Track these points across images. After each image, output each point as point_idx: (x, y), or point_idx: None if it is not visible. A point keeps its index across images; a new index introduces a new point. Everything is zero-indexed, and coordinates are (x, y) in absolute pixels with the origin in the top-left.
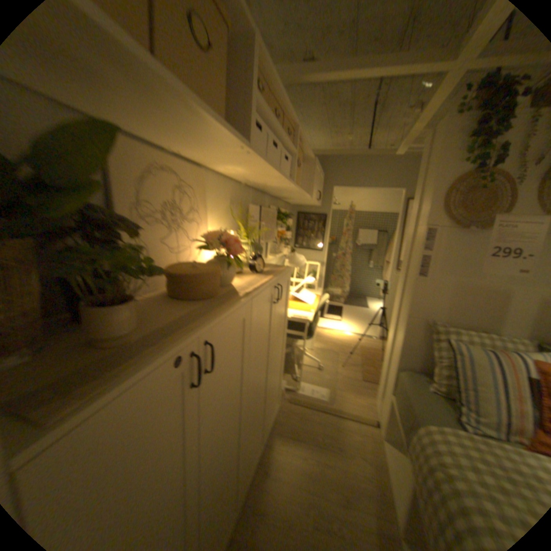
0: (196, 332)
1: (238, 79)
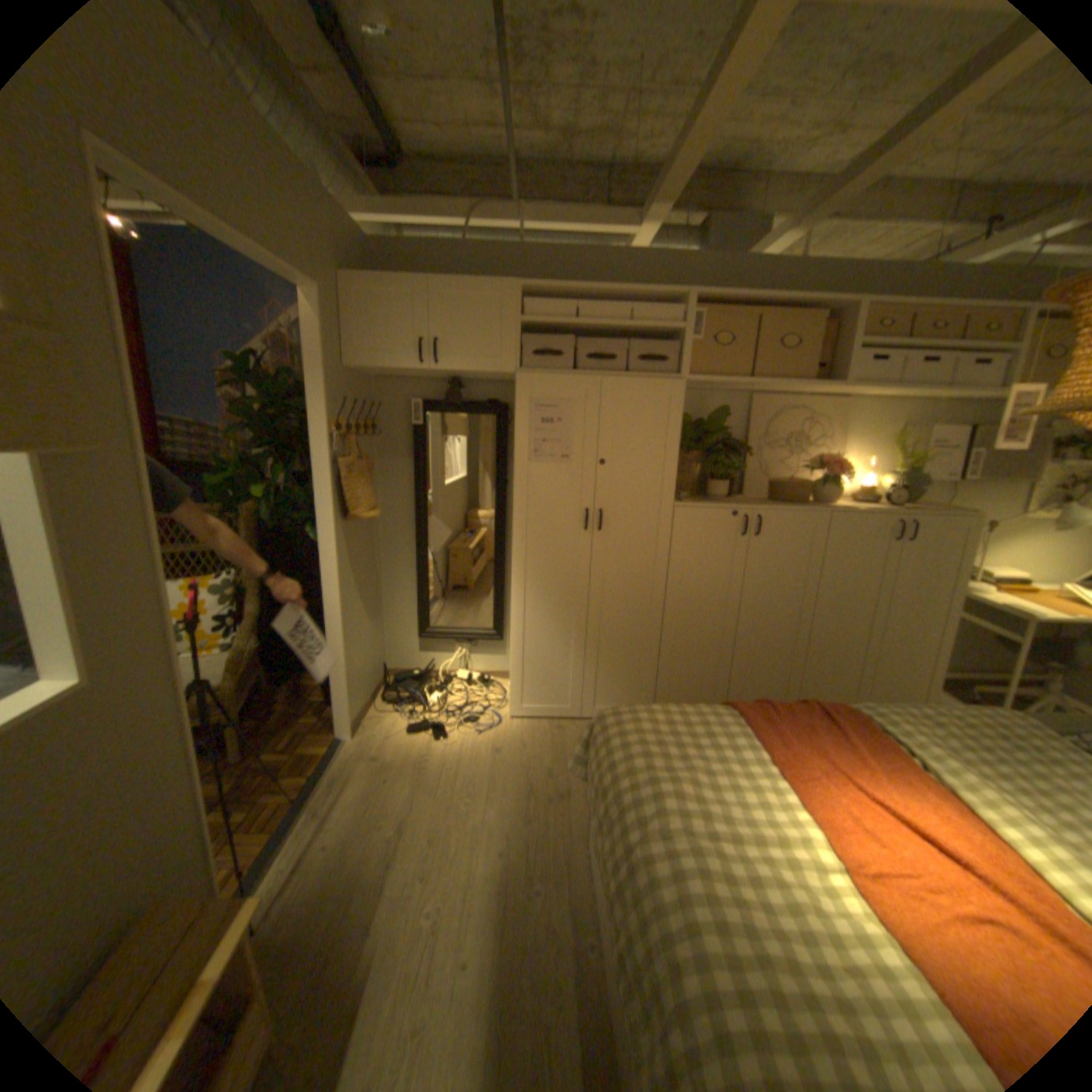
0: (749, 507)
1: (846, 336)
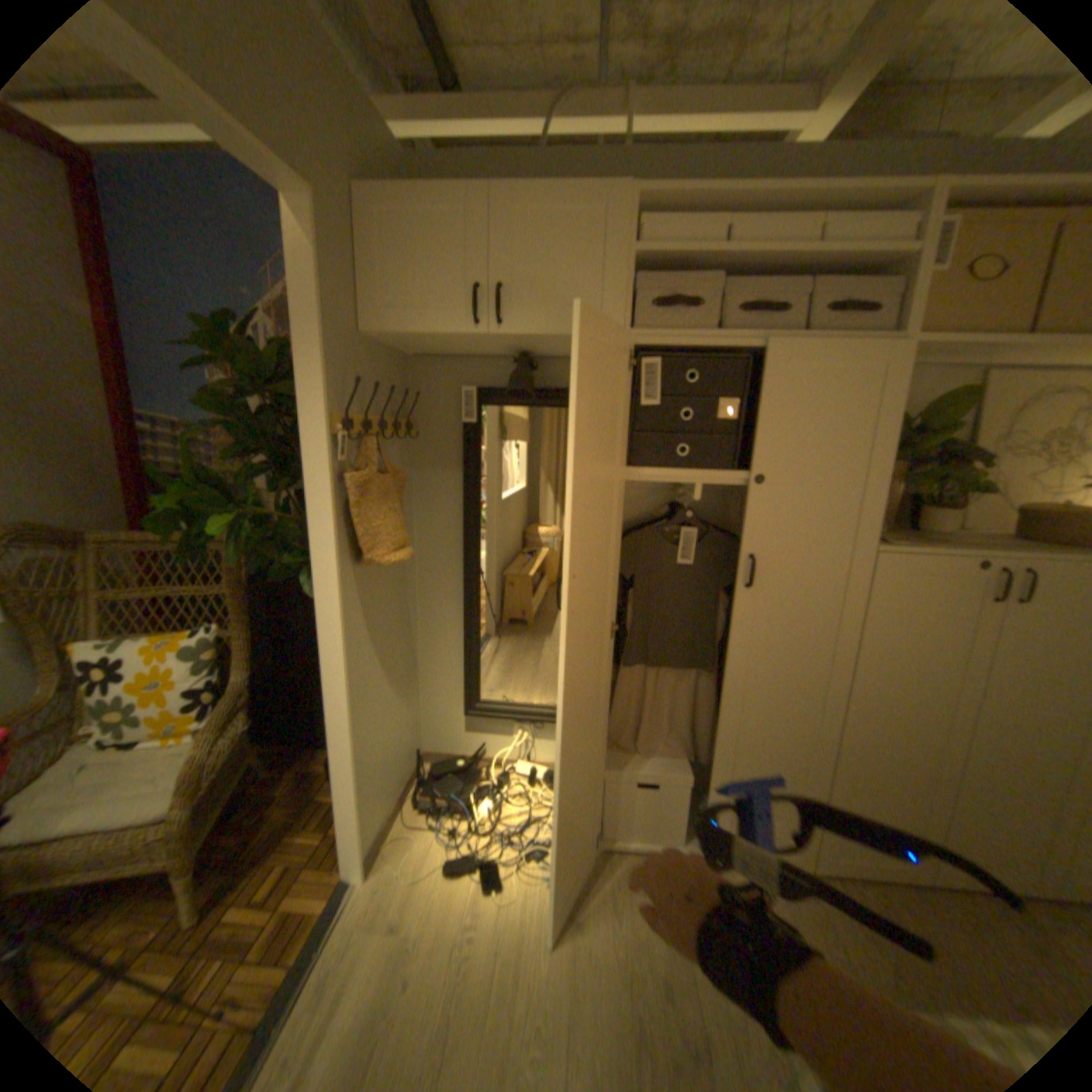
0: (1014, 554)
1: None
